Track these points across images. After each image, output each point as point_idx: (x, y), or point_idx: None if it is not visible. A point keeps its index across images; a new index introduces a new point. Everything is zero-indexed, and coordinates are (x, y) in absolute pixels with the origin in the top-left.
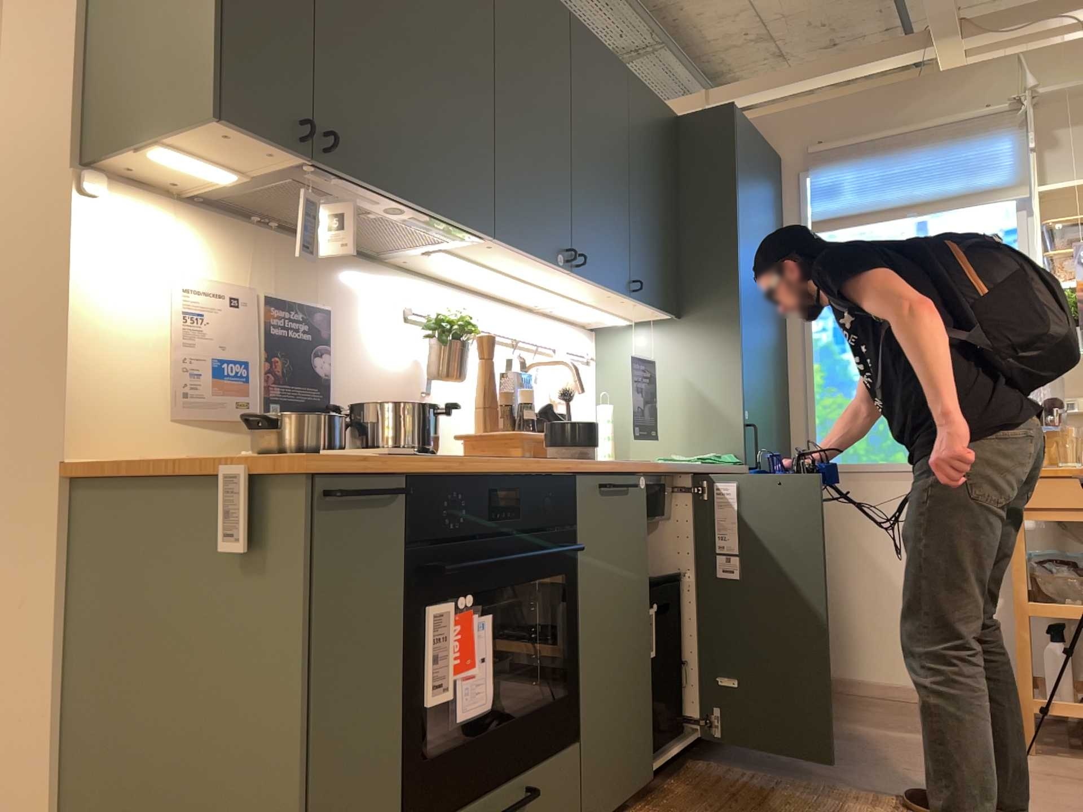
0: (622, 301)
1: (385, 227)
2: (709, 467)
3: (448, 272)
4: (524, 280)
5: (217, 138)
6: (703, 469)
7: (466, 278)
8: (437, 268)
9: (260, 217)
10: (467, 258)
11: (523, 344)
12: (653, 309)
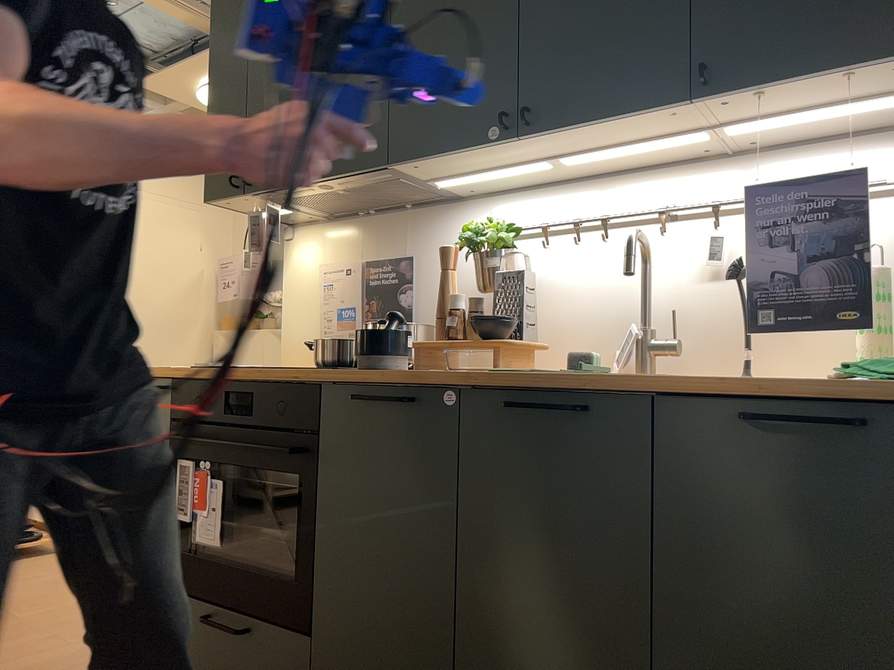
0: (732, 105)
1: (372, 190)
2: (669, 383)
3: (523, 179)
4: (551, 158)
5: (232, 205)
6: (640, 386)
7: (548, 175)
8: (507, 182)
9: (360, 212)
10: (458, 175)
11: (691, 212)
12: (830, 78)
